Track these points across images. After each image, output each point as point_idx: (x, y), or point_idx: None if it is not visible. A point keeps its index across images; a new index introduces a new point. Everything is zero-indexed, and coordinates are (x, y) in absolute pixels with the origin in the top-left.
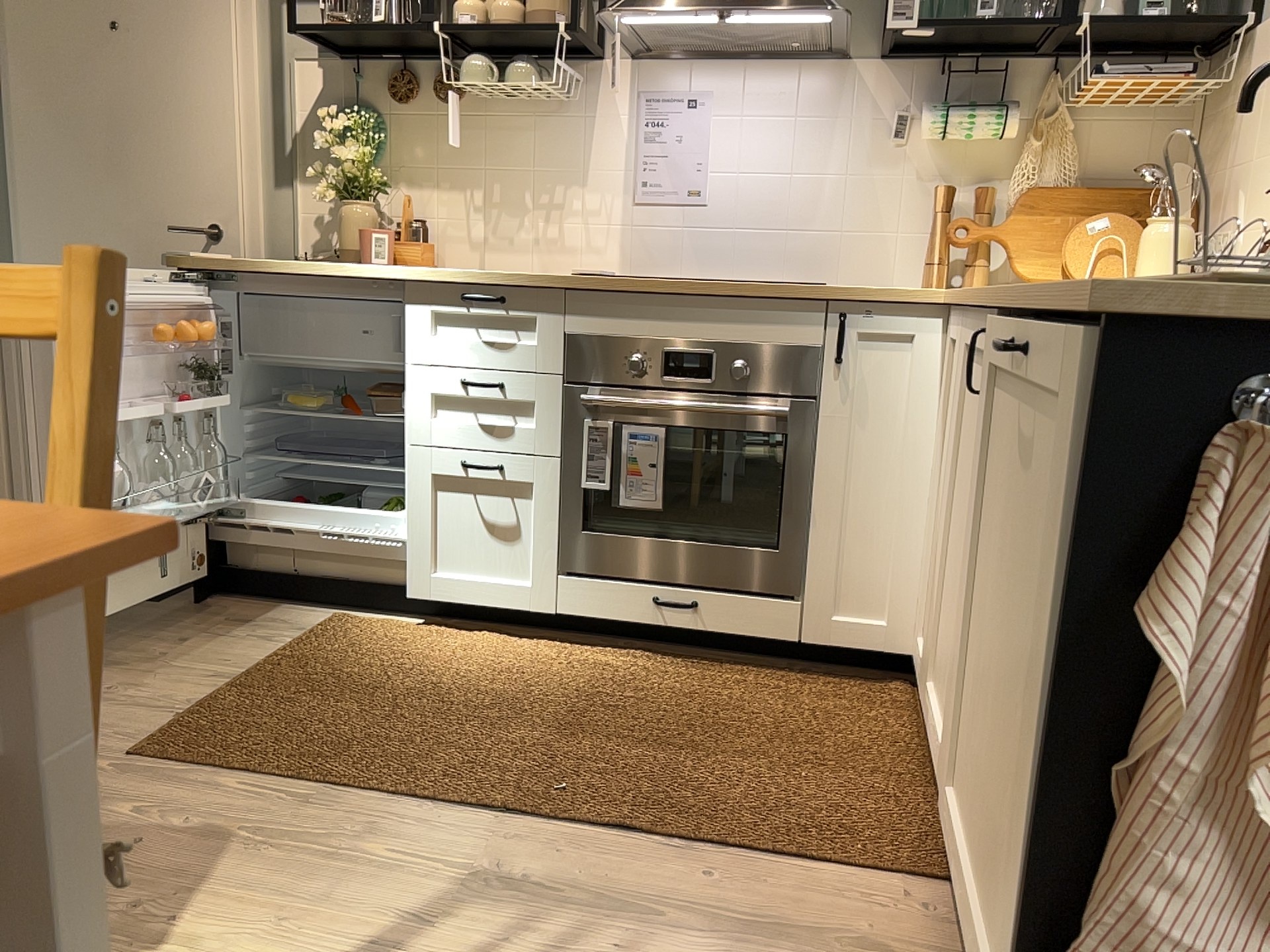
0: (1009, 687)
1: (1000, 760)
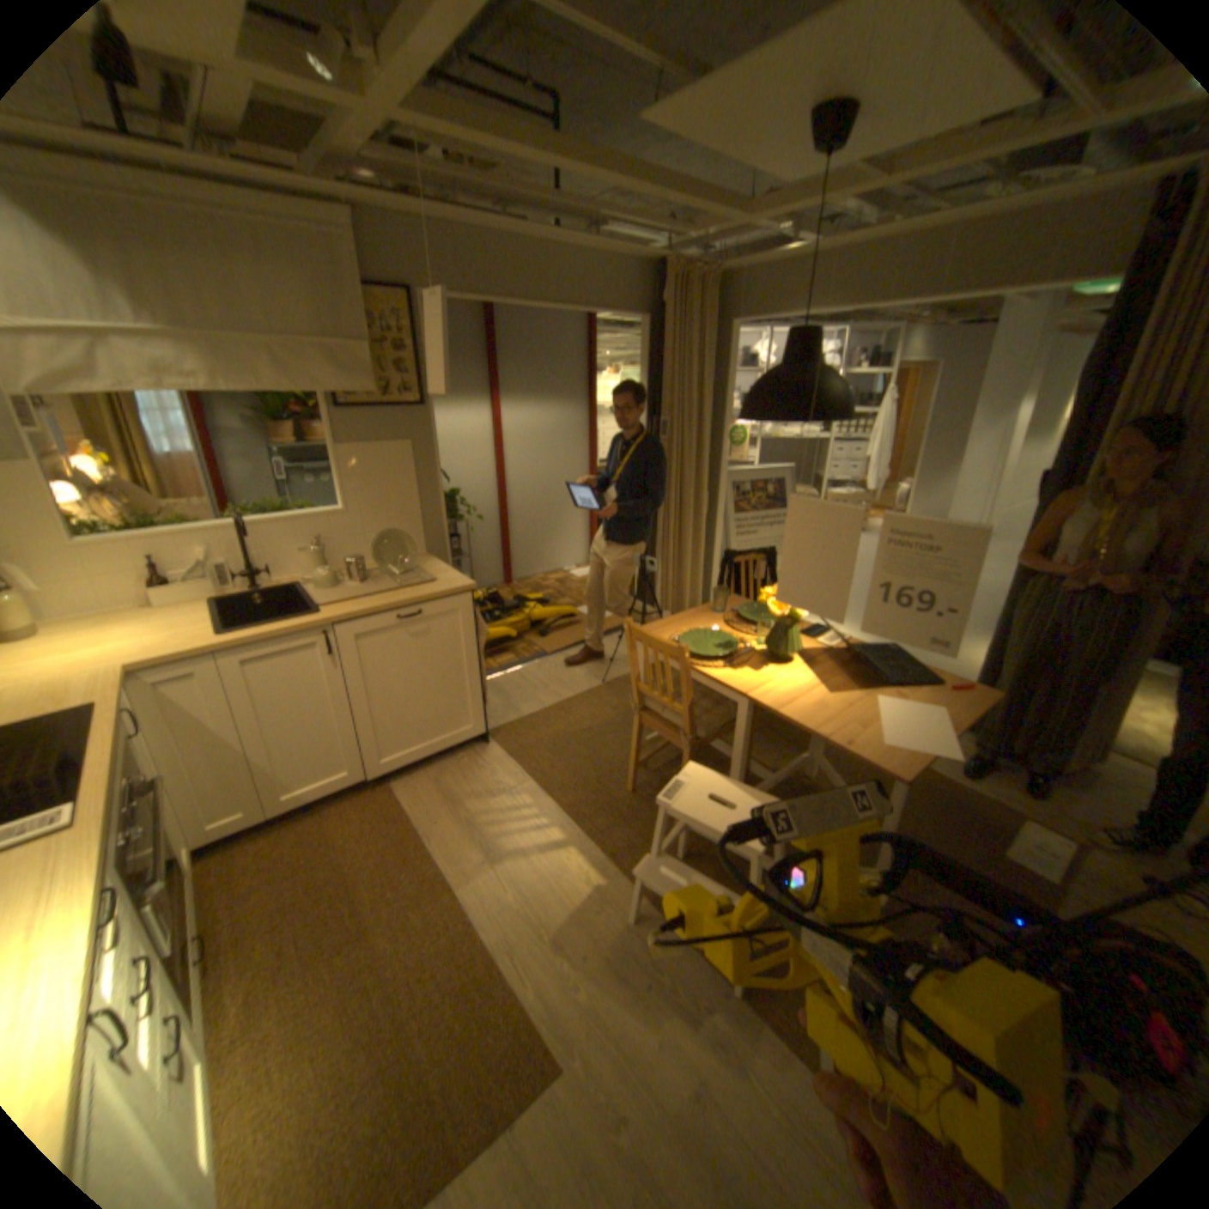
0: (419, 694)
1: (421, 712)
